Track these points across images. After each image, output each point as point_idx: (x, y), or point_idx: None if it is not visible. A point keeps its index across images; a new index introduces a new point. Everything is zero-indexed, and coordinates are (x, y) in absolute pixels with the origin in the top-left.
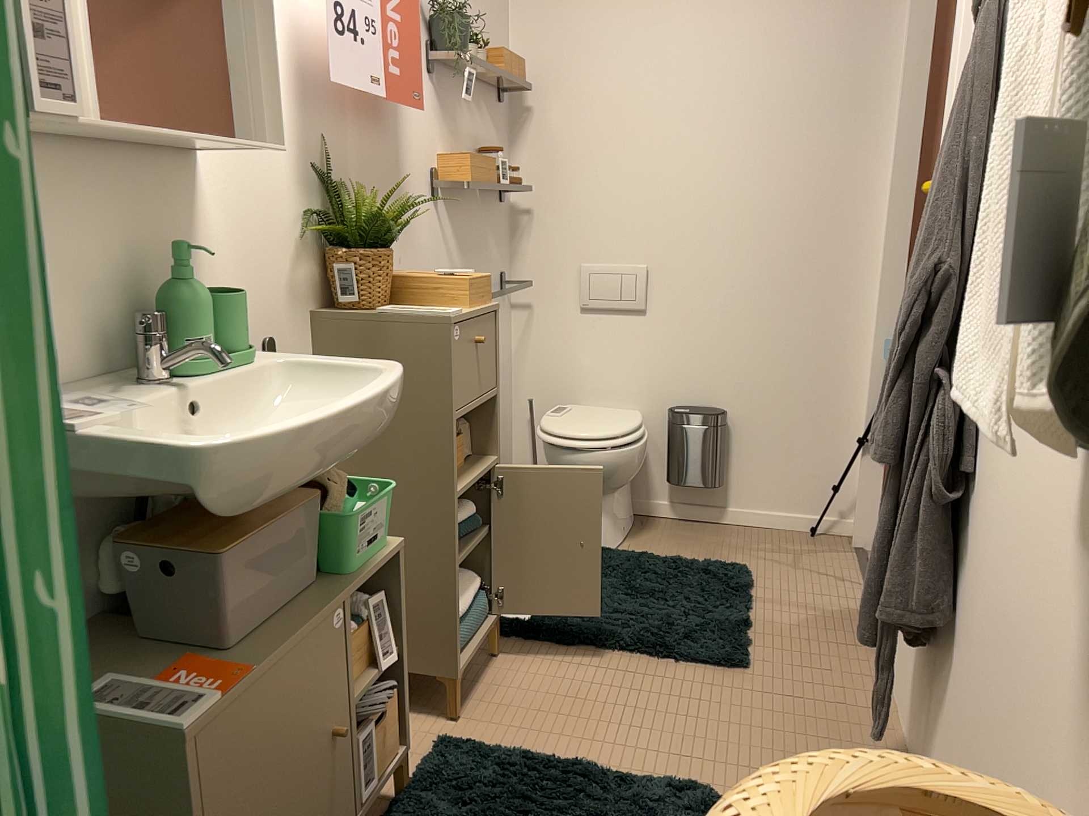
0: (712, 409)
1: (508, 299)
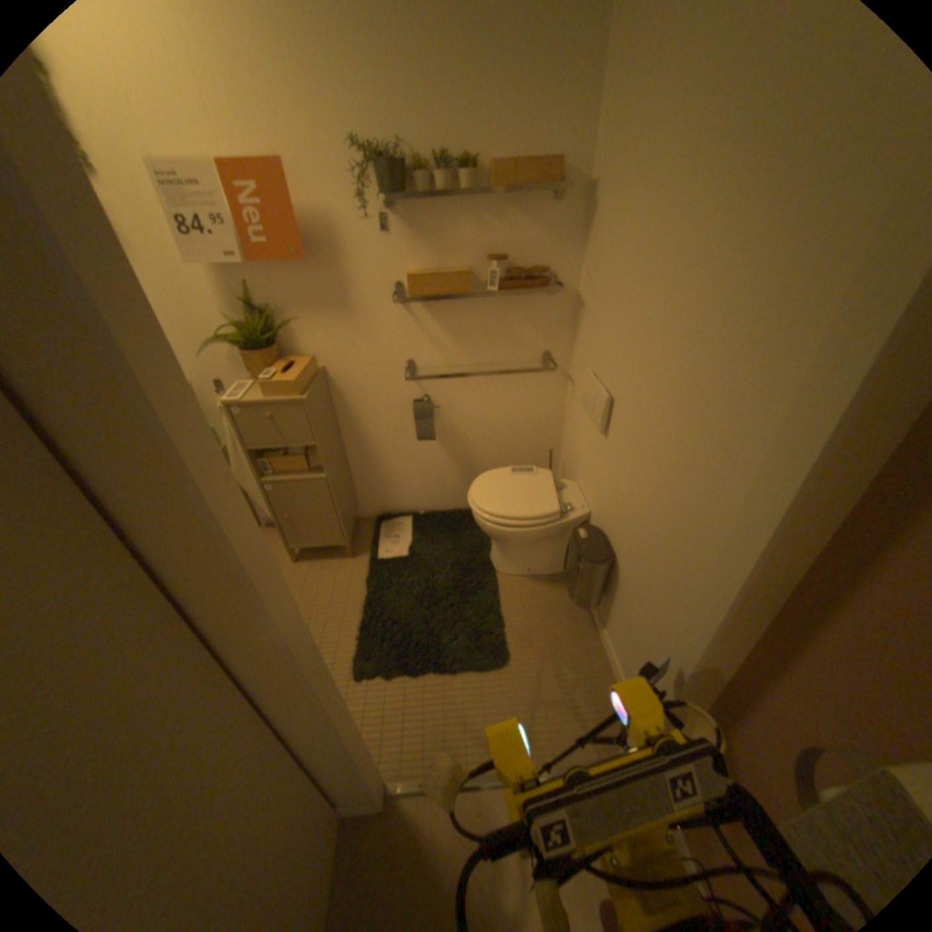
0: (606, 554)
1: (560, 372)
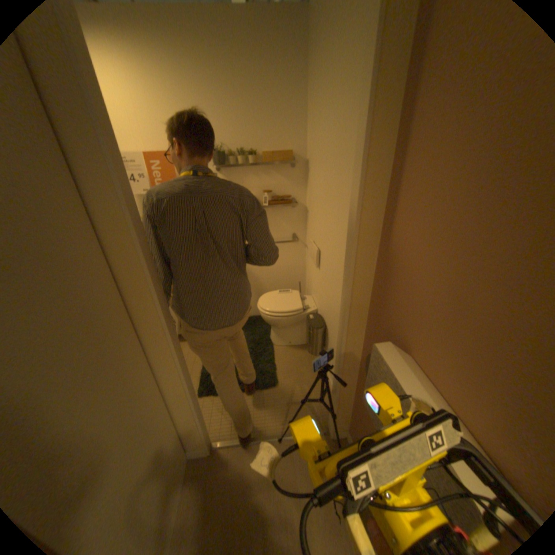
0: (321, 325)
1: (301, 244)
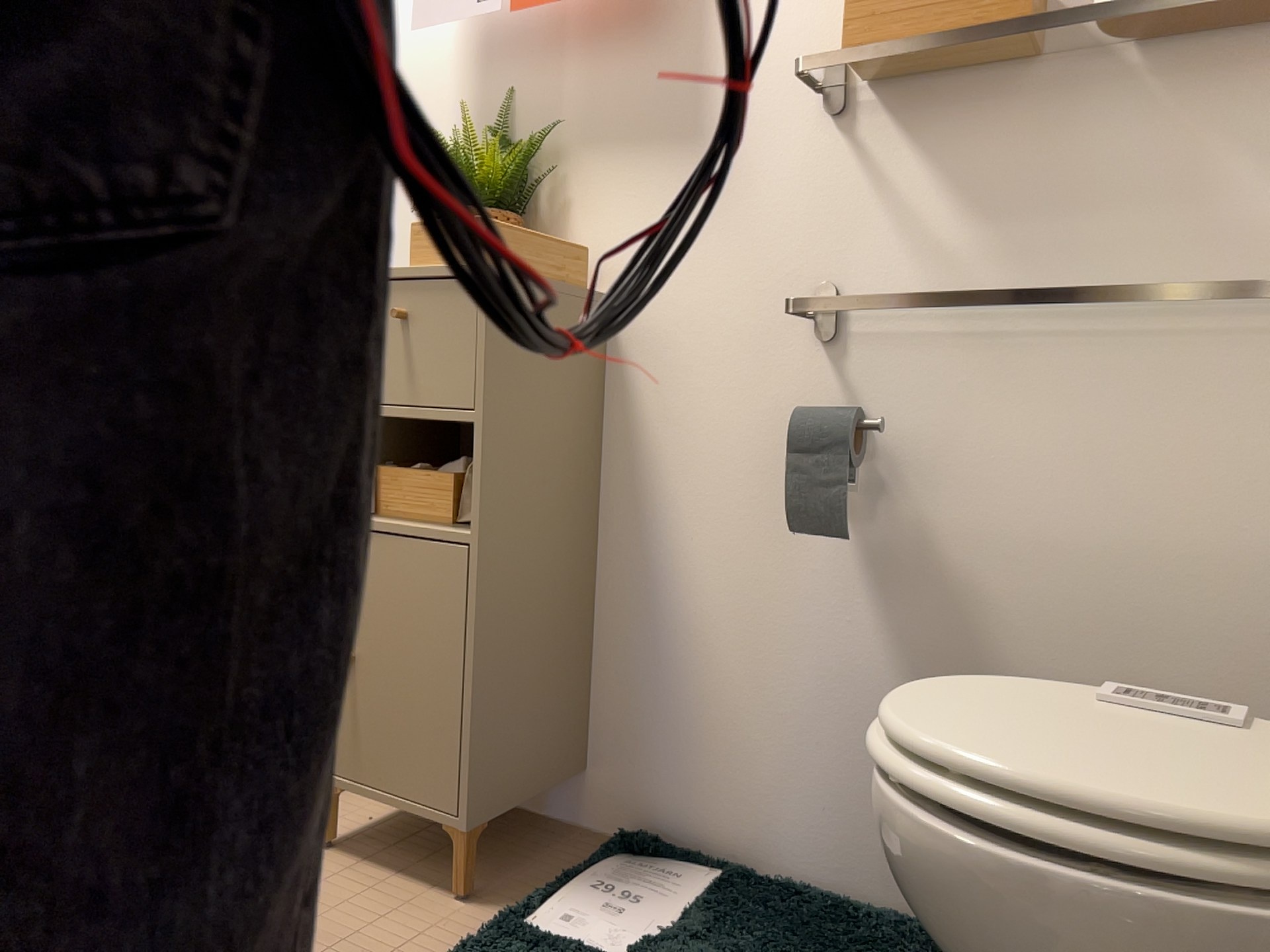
0: None
1: None
